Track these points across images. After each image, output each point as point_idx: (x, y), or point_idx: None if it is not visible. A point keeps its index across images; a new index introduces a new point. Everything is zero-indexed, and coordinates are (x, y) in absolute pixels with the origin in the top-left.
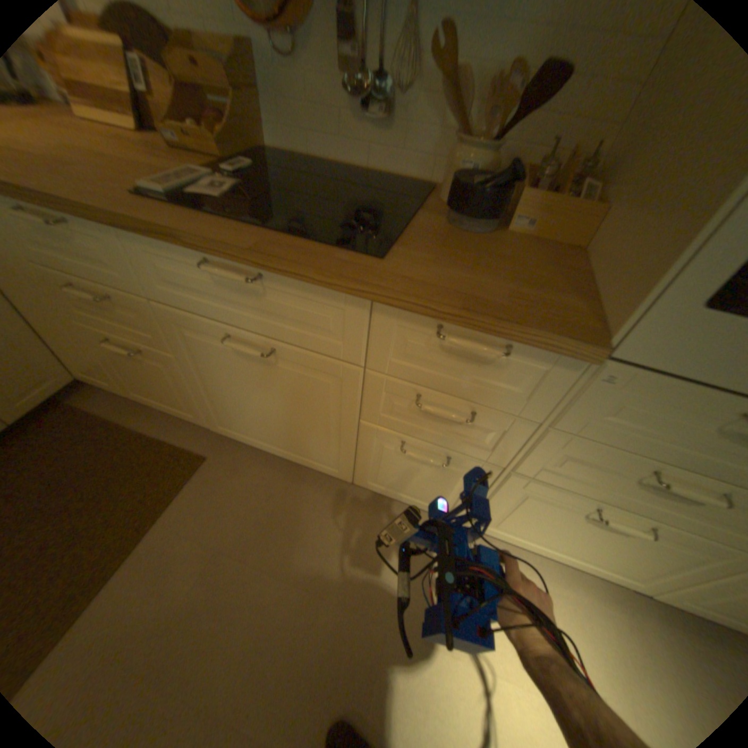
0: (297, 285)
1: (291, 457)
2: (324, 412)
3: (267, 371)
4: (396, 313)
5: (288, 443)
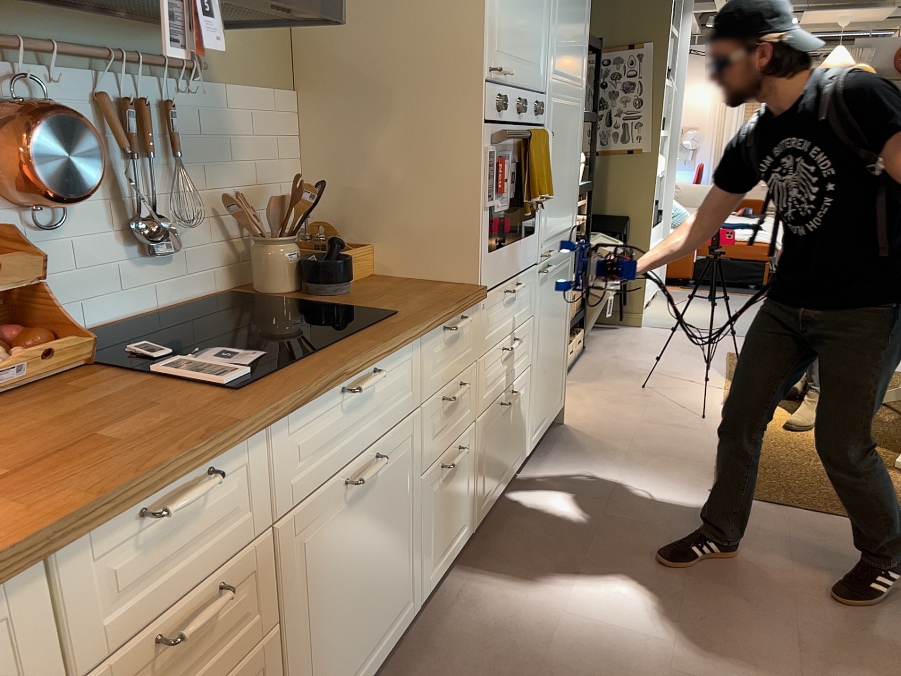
0: (393, 358)
1: (378, 654)
2: (403, 502)
3: (369, 498)
4: (431, 335)
5: (378, 621)
